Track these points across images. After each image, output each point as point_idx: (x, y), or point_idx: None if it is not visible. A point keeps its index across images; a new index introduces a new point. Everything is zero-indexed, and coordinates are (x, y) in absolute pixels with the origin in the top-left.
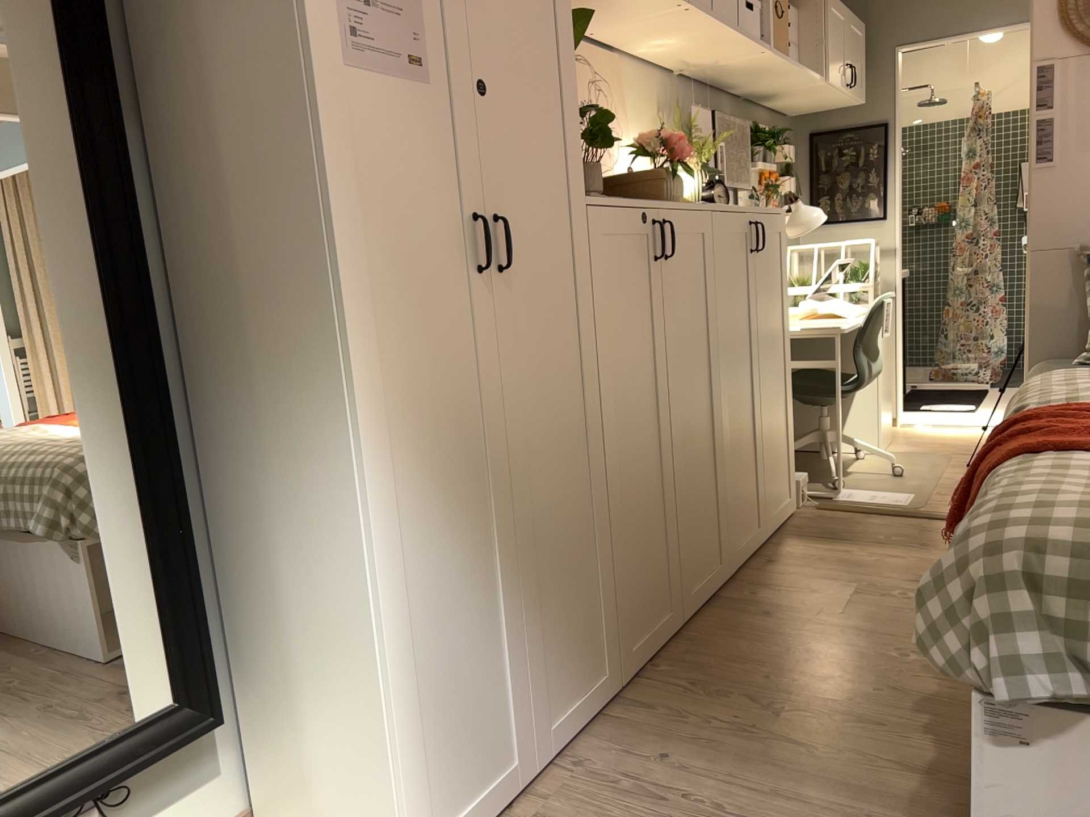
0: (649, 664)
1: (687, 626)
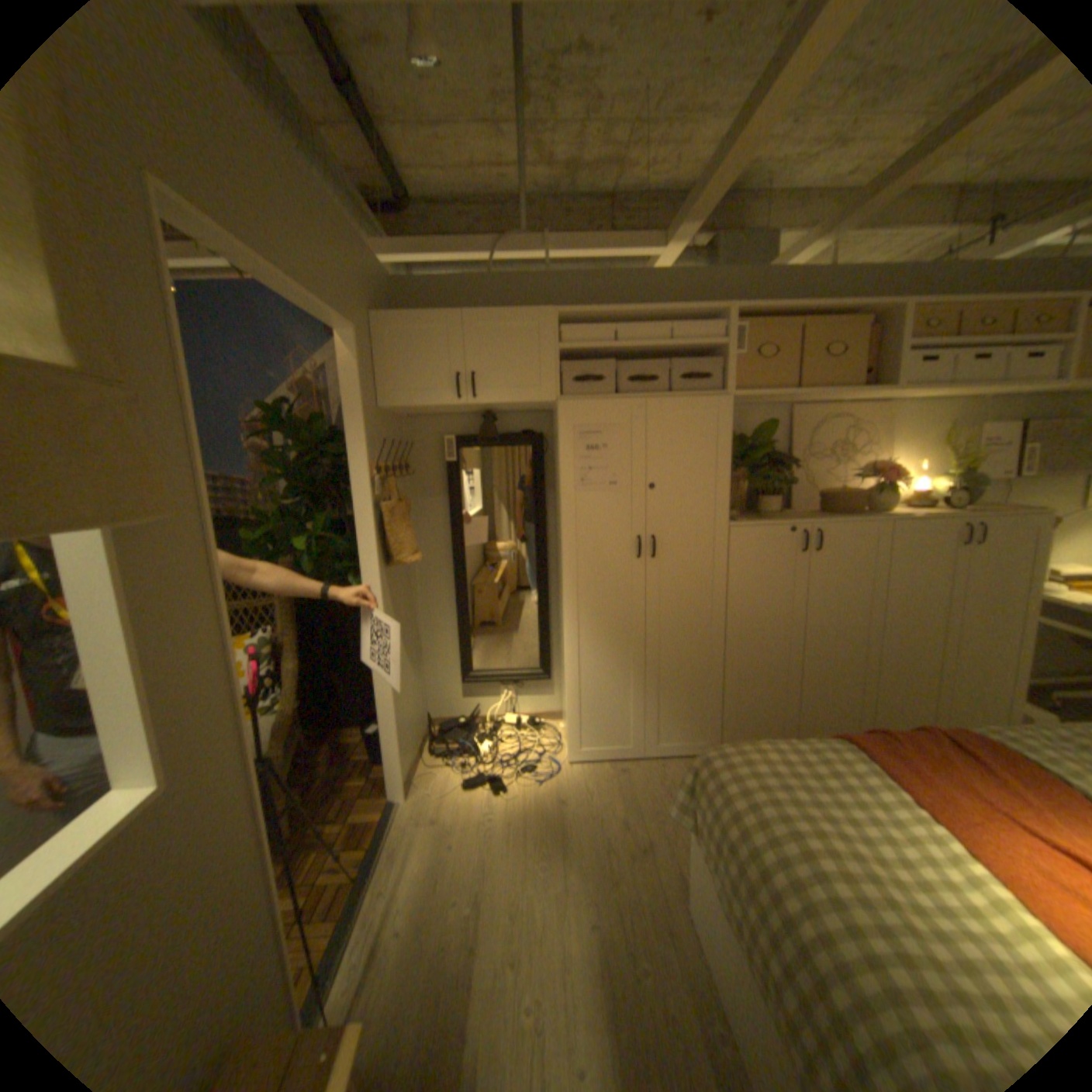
0: None
1: None
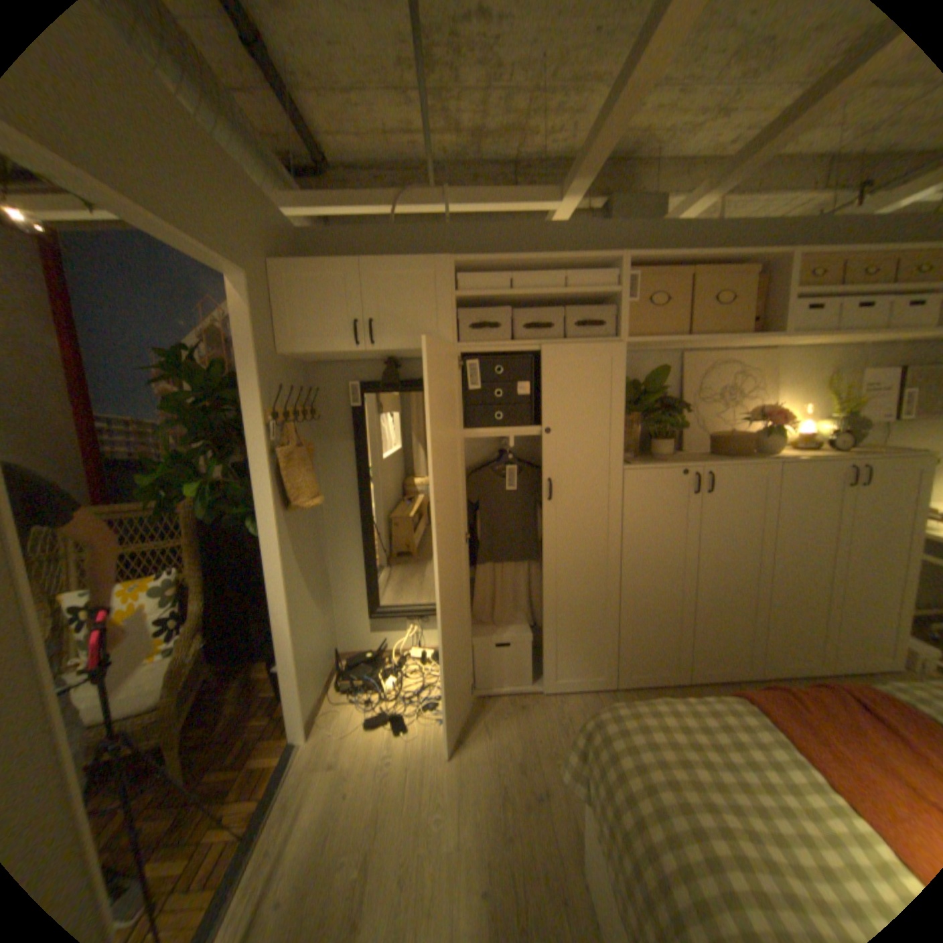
0: (648, 689)
1: (695, 687)
